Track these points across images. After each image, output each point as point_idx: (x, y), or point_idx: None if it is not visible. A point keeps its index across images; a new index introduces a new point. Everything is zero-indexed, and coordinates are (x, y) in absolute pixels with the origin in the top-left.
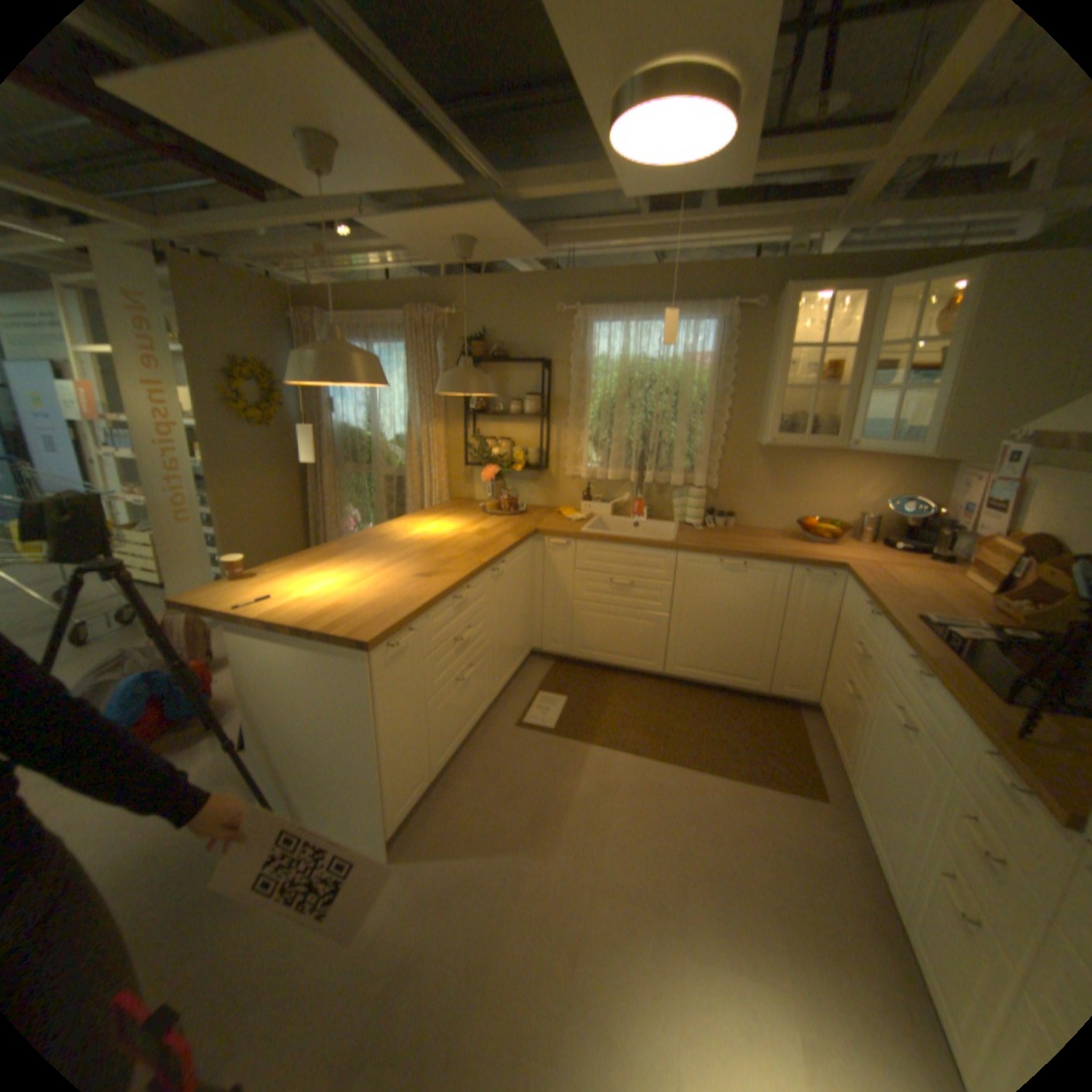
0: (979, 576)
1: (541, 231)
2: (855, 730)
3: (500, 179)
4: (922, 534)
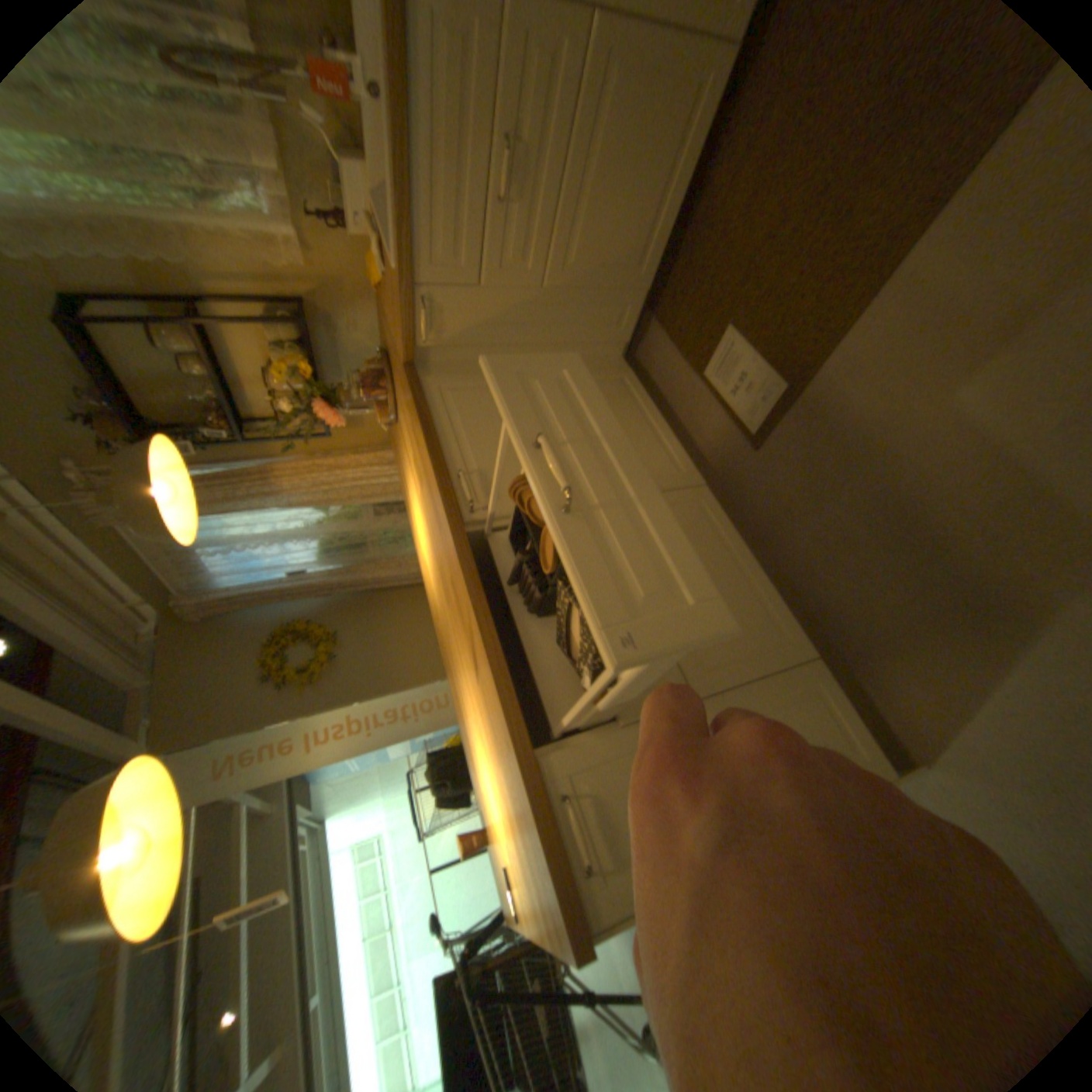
0: None
1: None
2: None
3: None
4: None
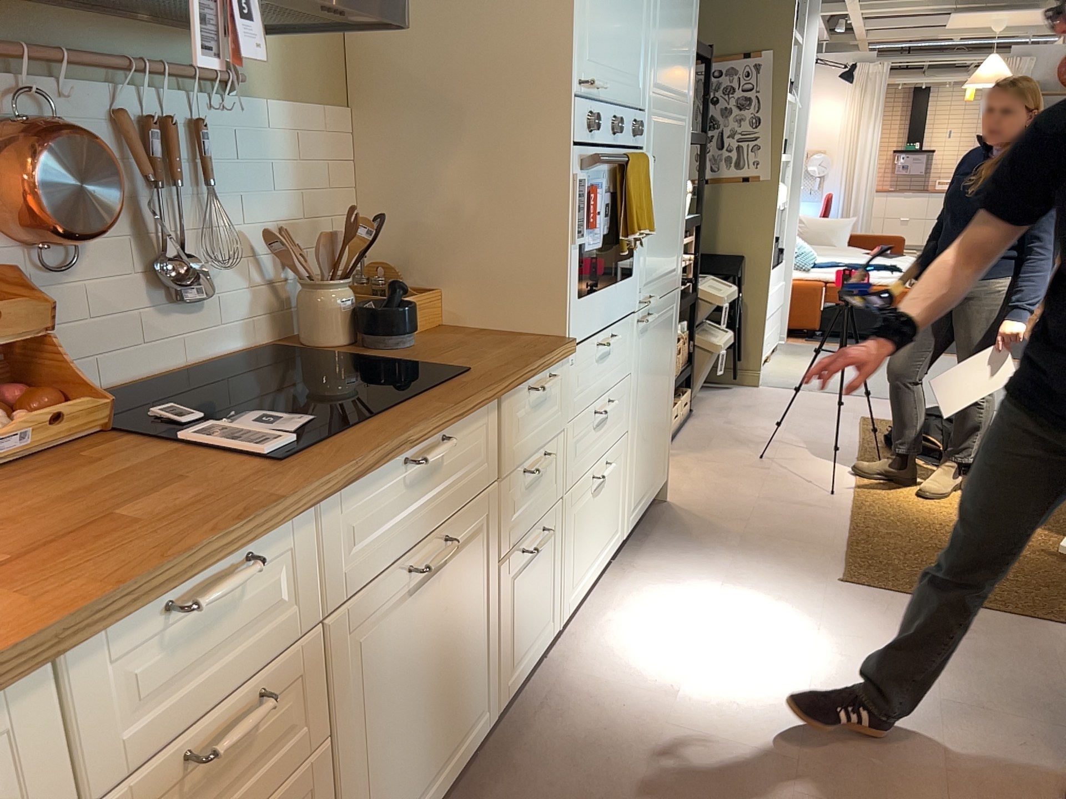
0: None
1: None
2: None
3: None
4: None
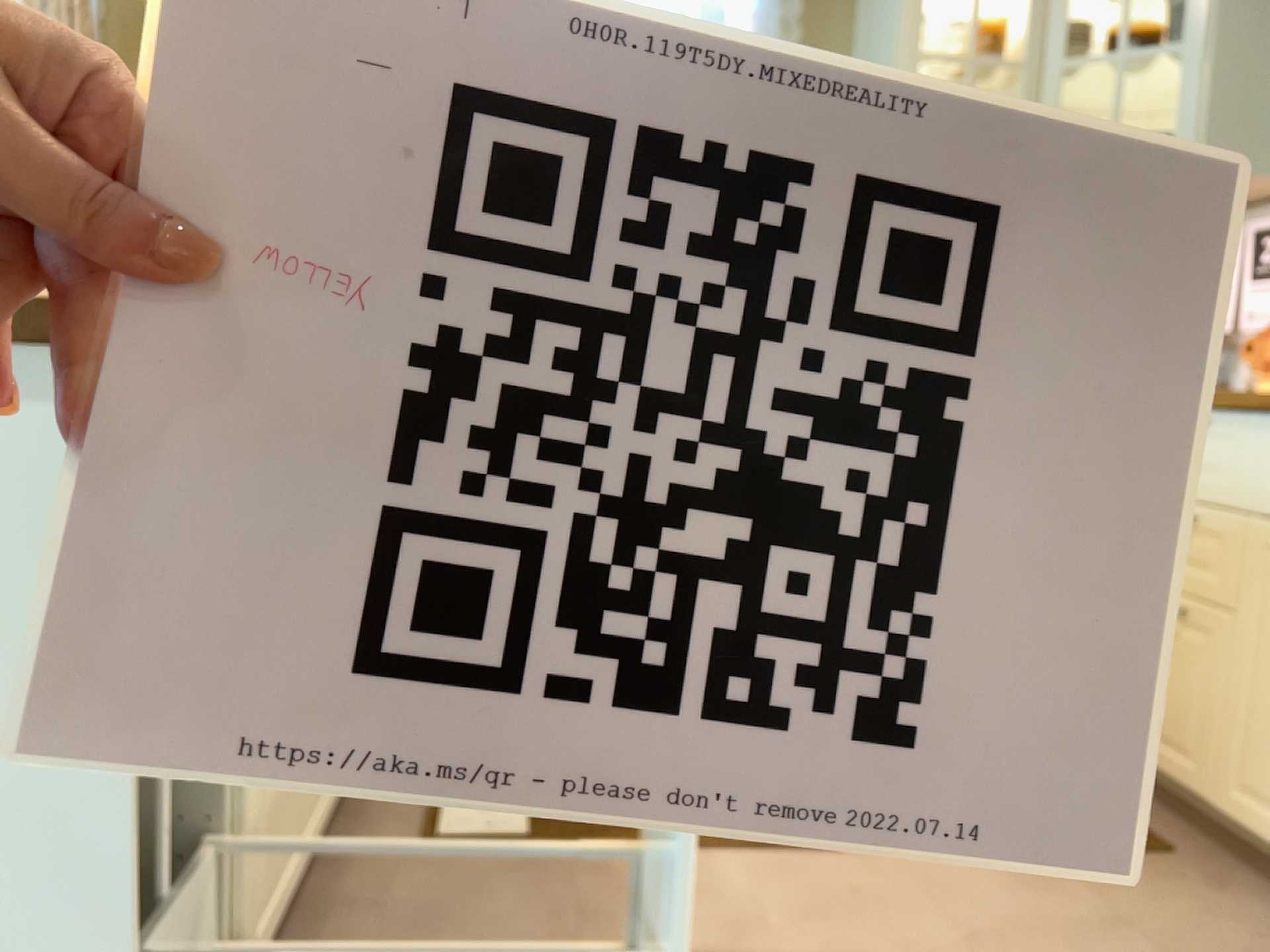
0: None
1: None
2: (1191, 682)
3: None
4: None
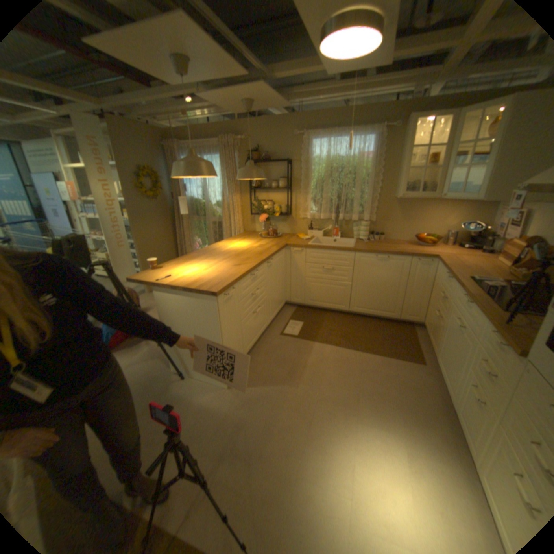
0: (504, 258)
1: (285, 93)
2: (439, 332)
3: (265, 68)
4: (478, 240)
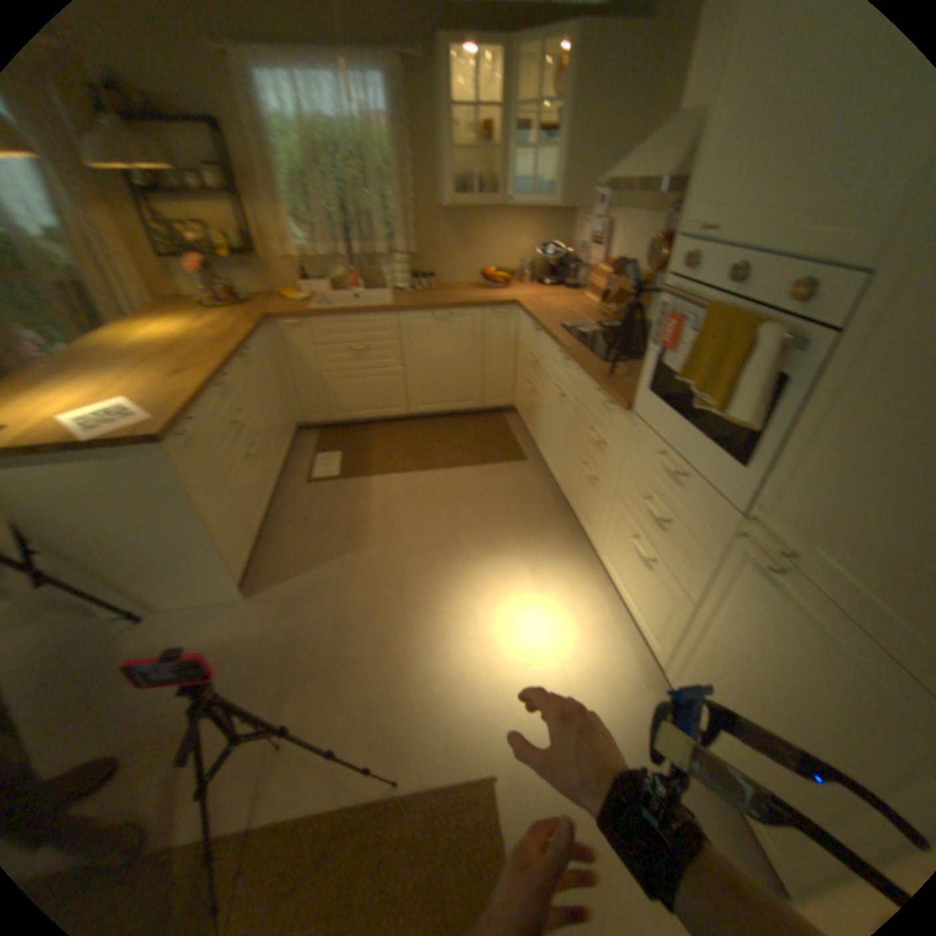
0: (591, 295)
1: None
2: (535, 412)
3: None
4: (560, 273)
